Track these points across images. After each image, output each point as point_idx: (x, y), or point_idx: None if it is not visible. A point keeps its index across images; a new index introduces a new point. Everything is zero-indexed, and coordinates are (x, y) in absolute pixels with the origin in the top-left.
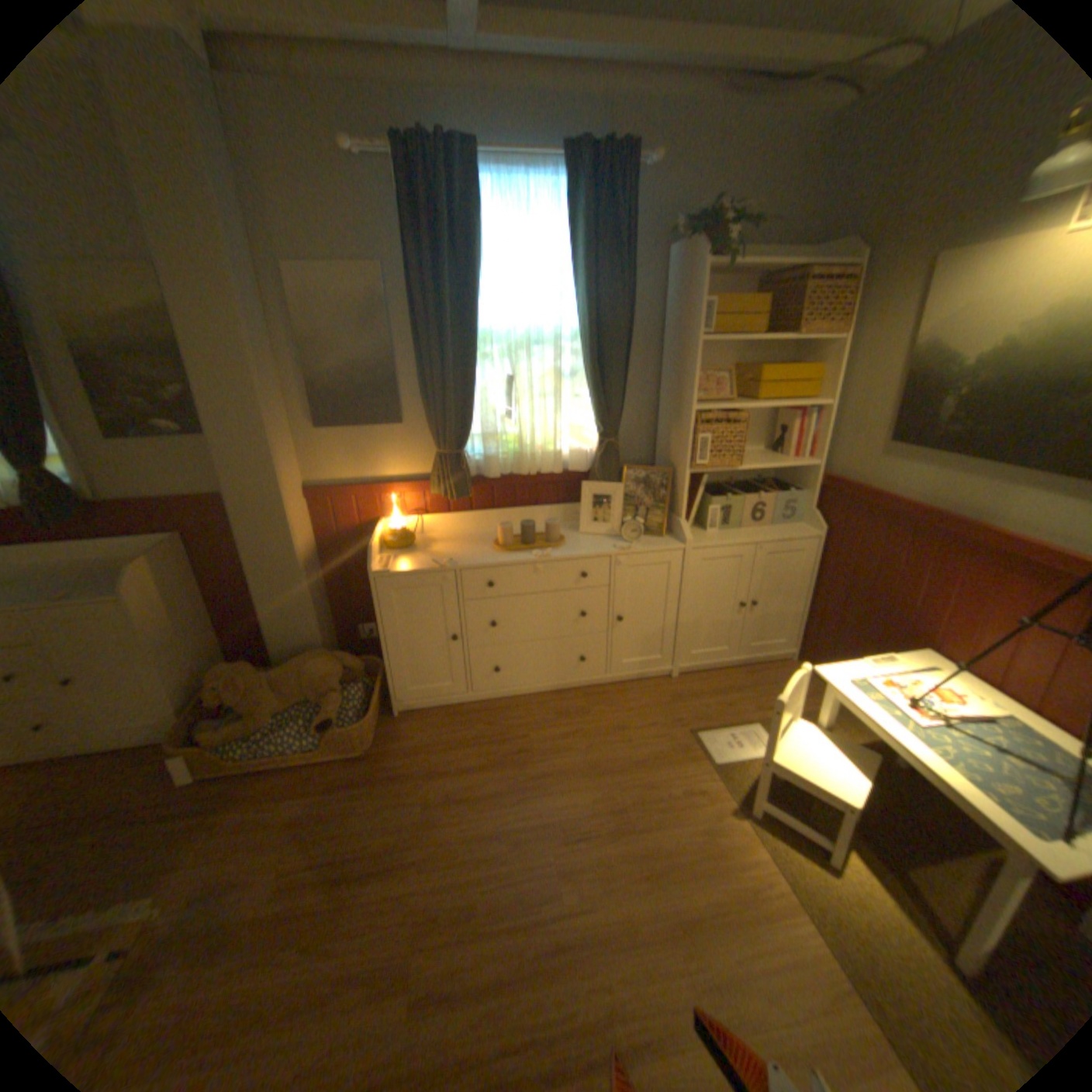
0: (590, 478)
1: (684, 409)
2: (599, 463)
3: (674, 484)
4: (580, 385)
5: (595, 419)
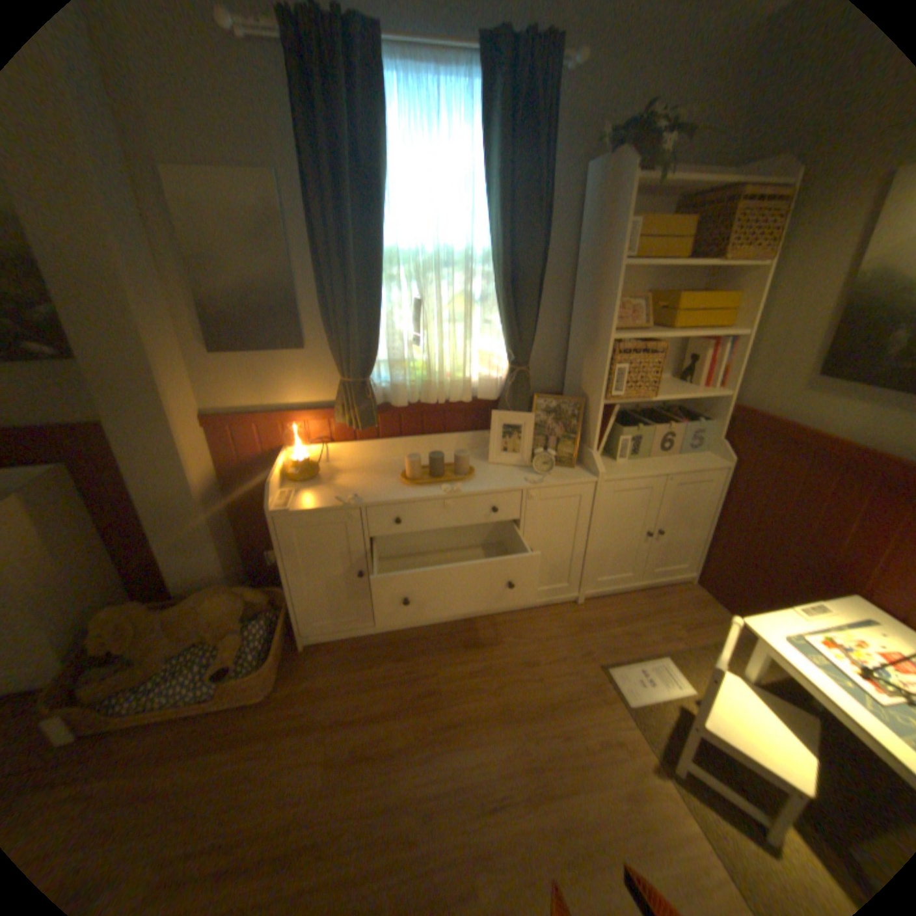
0: (499, 406)
1: (601, 337)
2: (510, 392)
3: (586, 414)
4: (492, 310)
5: (506, 346)
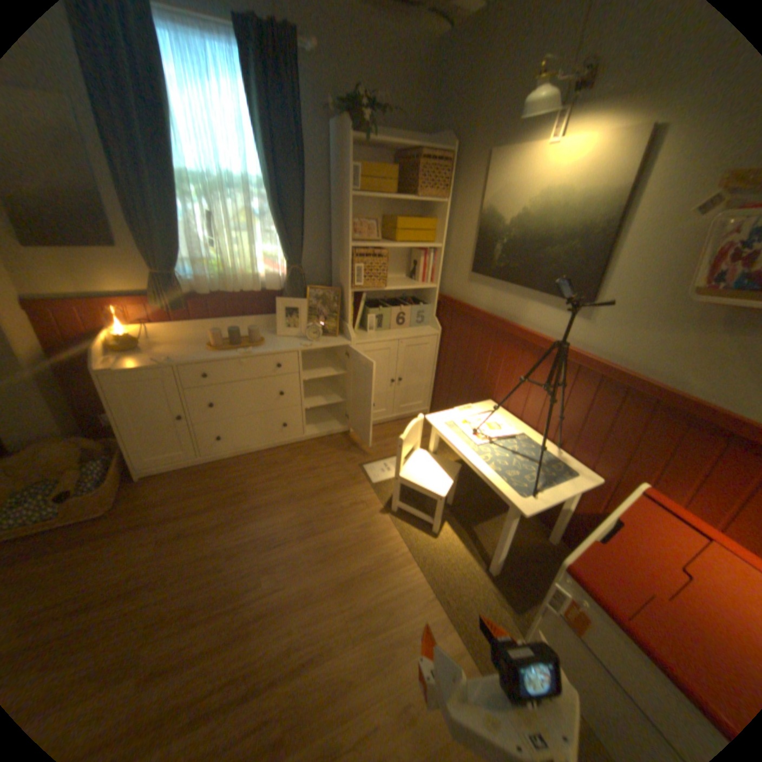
0: (284, 295)
1: (345, 246)
2: (288, 284)
3: (343, 300)
4: (269, 224)
5: (282, 251)
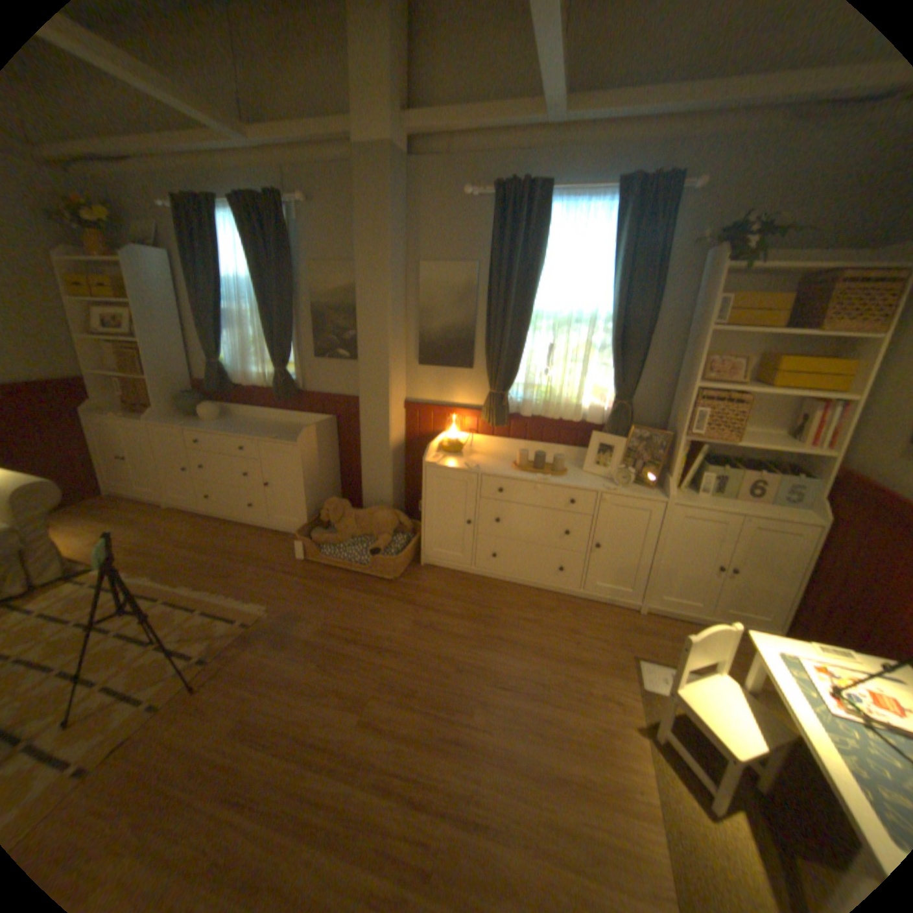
0: (603, 430)
1: (691, 385)
2: (610, 419)
3: (674, 447)
4: (607, 356)
5: (613, 384)
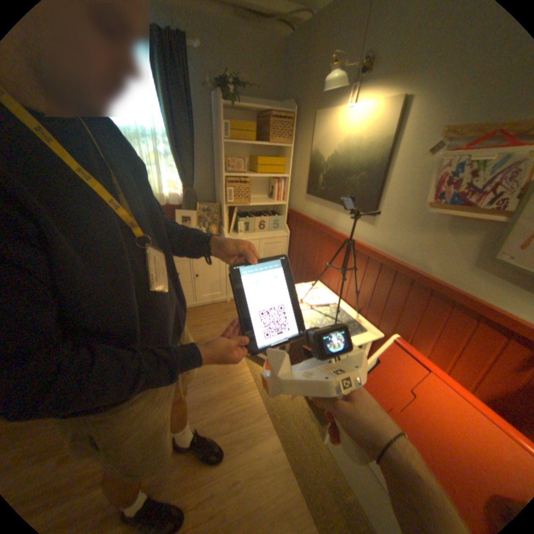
0: (181, 208)
1: (221, 175)
2: (183, 201)
3: (221, 212)
4: (170, 160)
5: (179, 178)
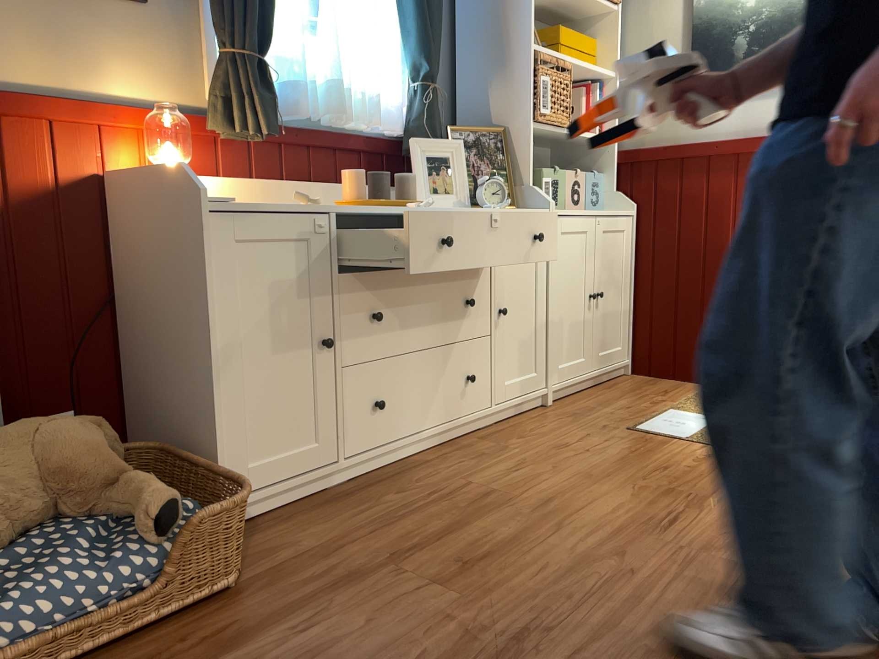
0: (407, 142)
1: (515, 50)
2: (427, 114)
3: (508, 147)
4: (390, 10)
5: (414, 56)
